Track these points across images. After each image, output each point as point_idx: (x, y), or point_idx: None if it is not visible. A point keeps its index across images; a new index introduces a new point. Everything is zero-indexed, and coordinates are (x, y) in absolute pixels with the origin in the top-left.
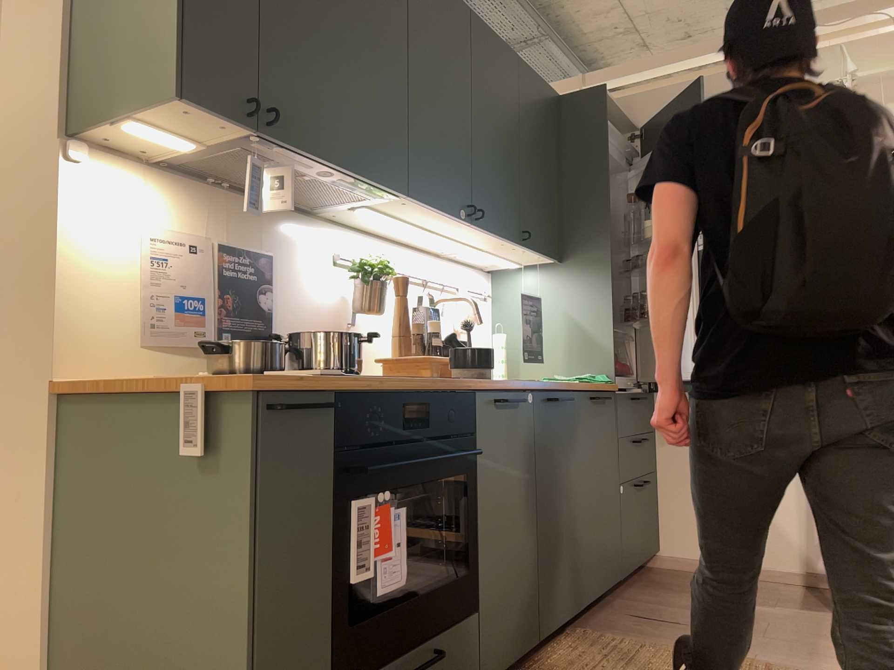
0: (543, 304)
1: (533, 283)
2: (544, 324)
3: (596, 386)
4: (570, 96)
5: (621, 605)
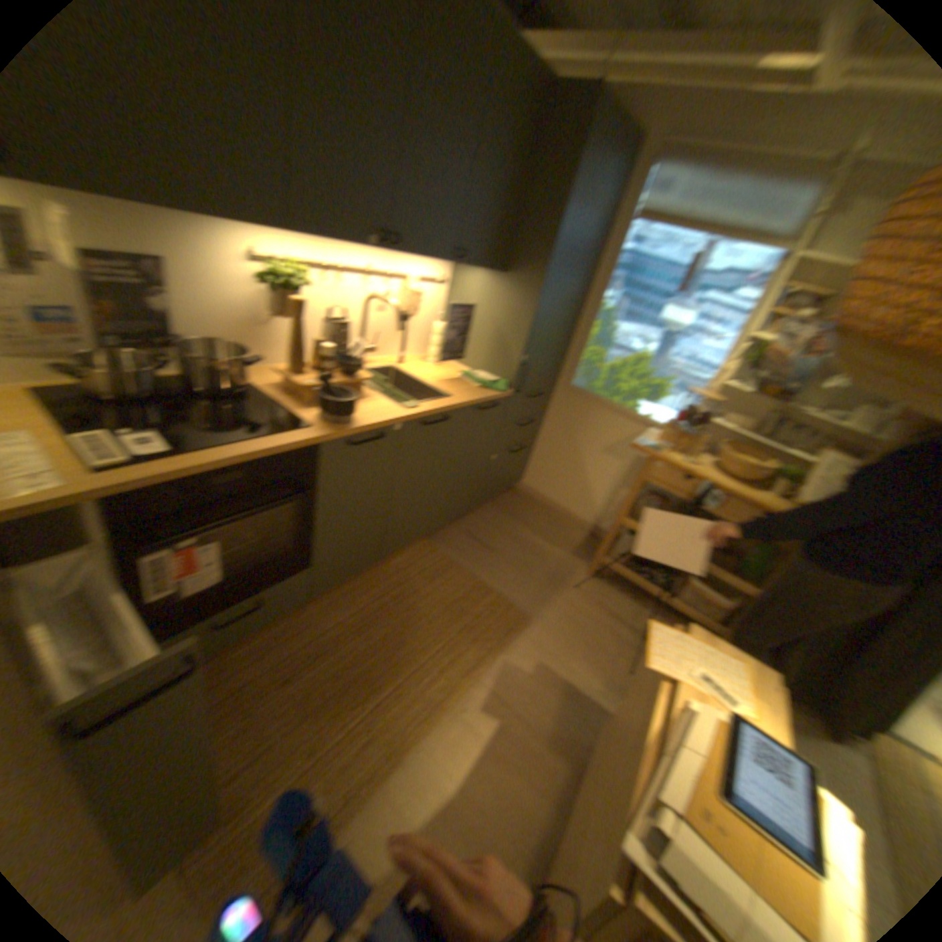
0: (479, 305)
1: (477, 284)
2: (475, 323)
3: (485, 397)
4: (565, 81)
5: (465, 522)
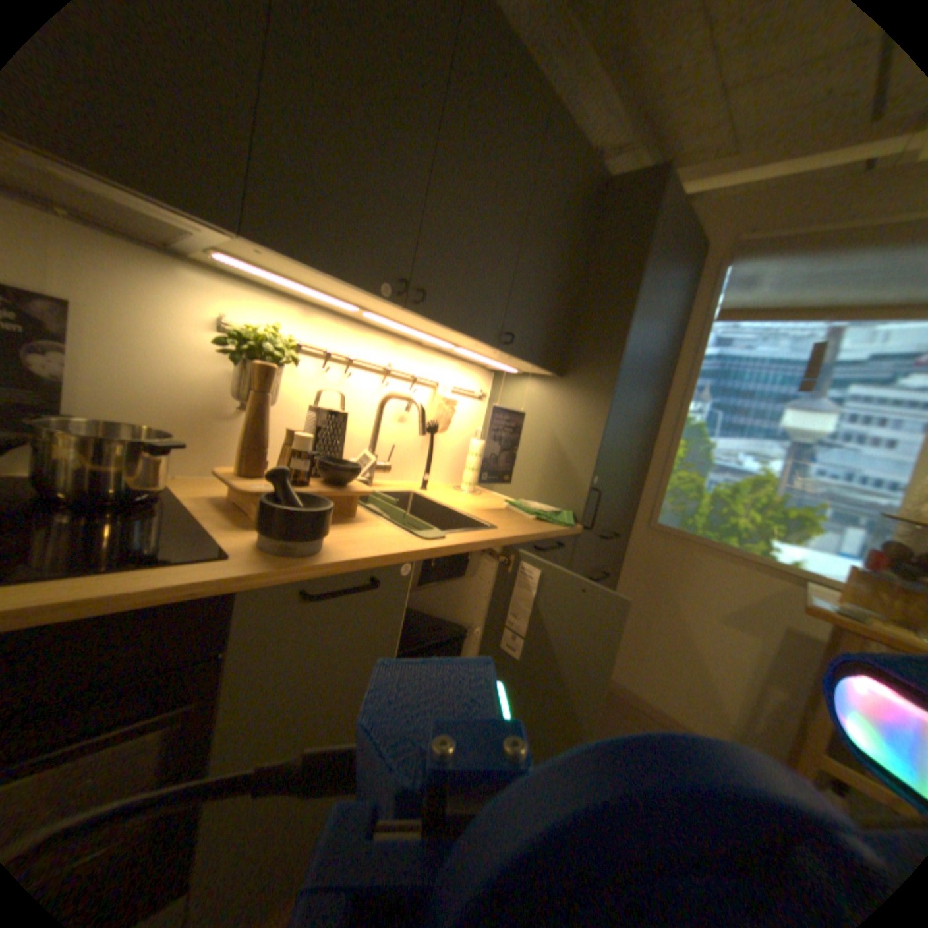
0: (530, 415)
1: (526, 391)
2: (525, 438)
3: (547, 528)
4: (623, 171)
5: None
